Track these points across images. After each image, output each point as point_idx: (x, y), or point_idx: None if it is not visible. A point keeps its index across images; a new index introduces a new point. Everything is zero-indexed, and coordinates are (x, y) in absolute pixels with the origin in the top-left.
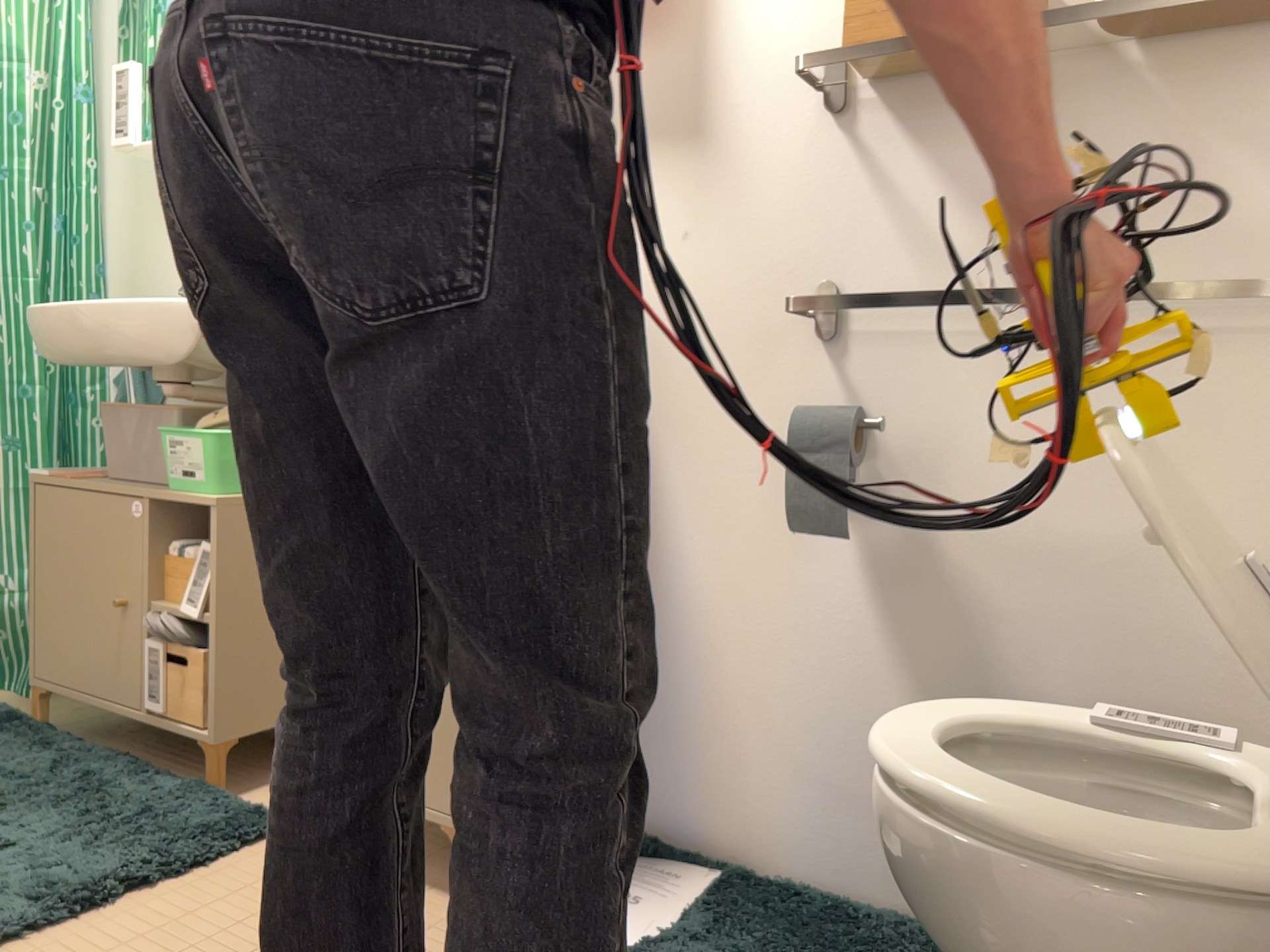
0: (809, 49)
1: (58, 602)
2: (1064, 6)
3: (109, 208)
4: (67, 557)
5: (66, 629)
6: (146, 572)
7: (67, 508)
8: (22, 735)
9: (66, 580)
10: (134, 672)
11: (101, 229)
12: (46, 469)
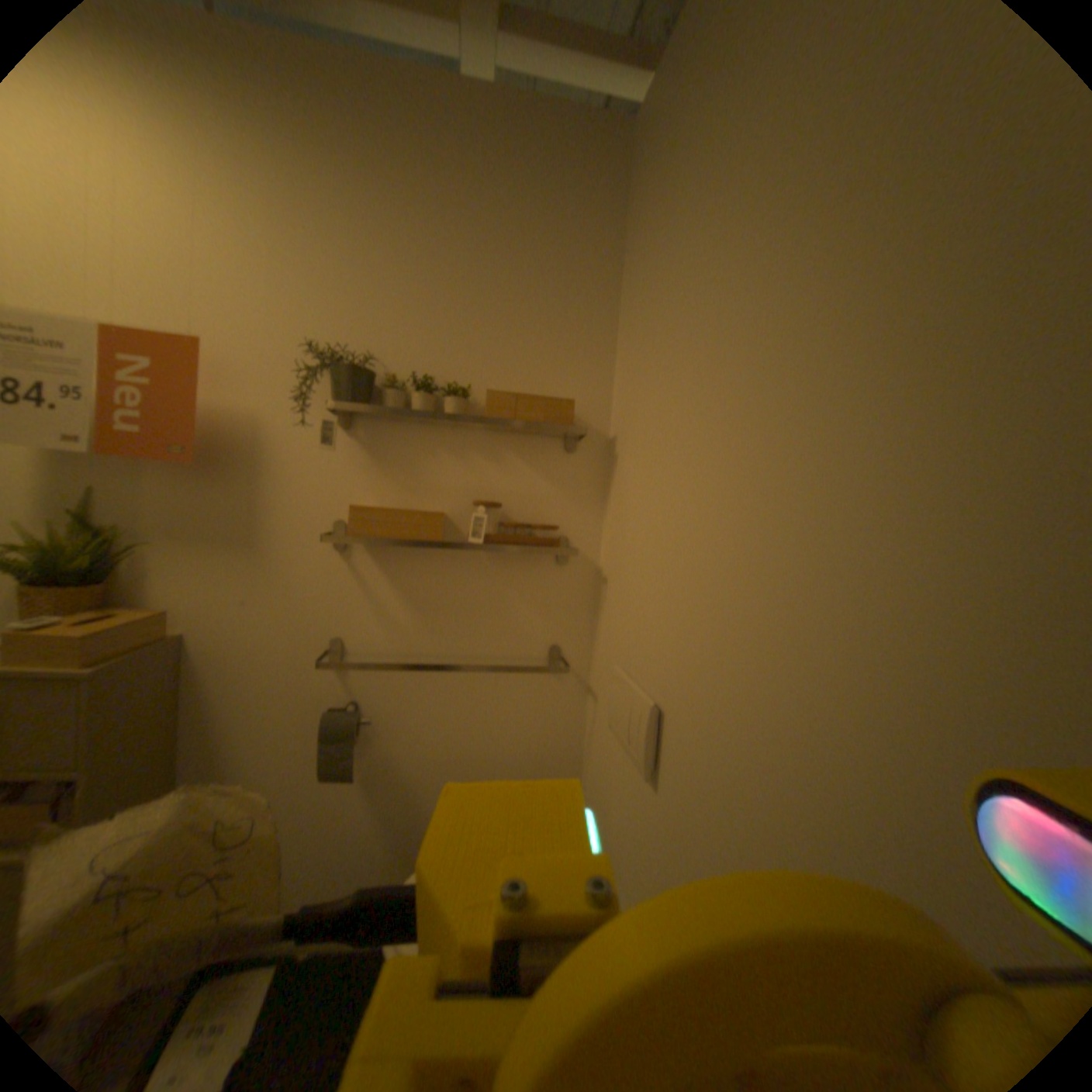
0: (327, 509)
1: None
2: (459, 519)
3: None
4: None
5: None
6: None
7: None
8: None
9: None
10: None
11: None
12: None
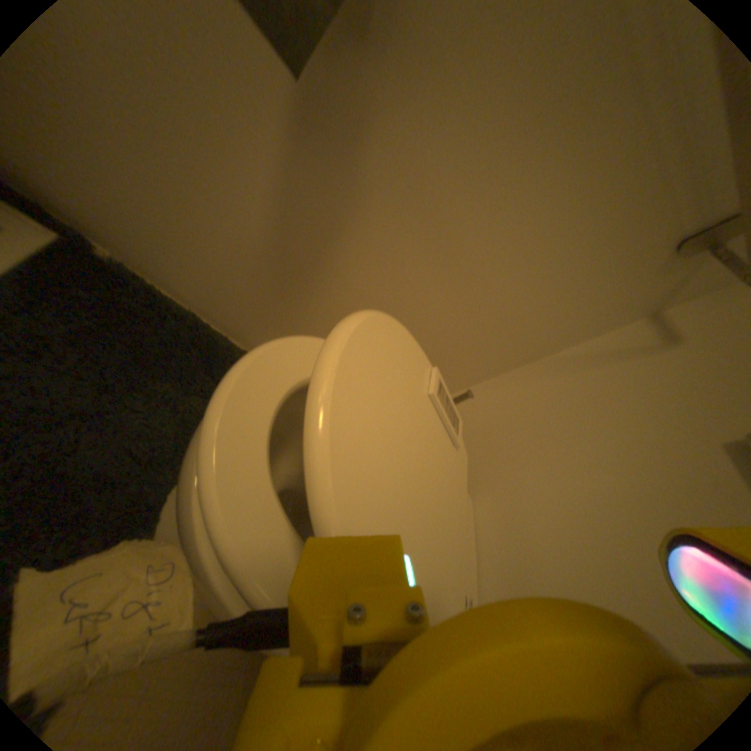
0: None
1: None
2: None
3: None
4: None
5: None
6: None
7: None
8: None
9: None
10: None
11: None
12: None
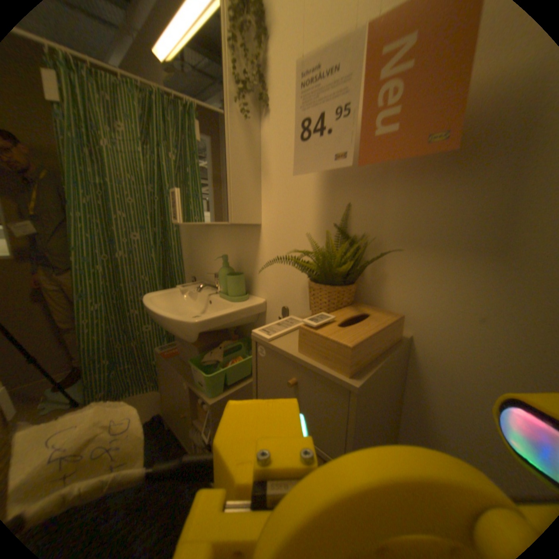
0: None
1: (163, 397)
2: None
3: (178, 232)
4: (163, 384)
5: (166, 408)
6: (186, 409)
7: (162, 367)
8: (154, 444)
9: (164, 392)
10: (185, 441)
11: (177, 239)
12: (155, 349)
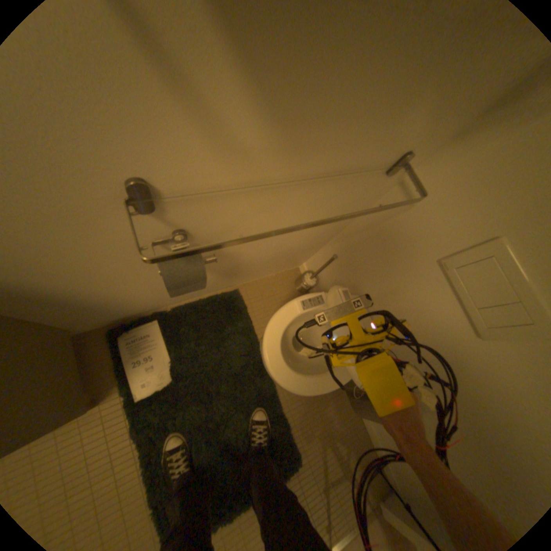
0: None
1: None
2: None
3: None
4: None
5: None
6: None
7: None
8: None
9: None
10: None
11: None
12: None
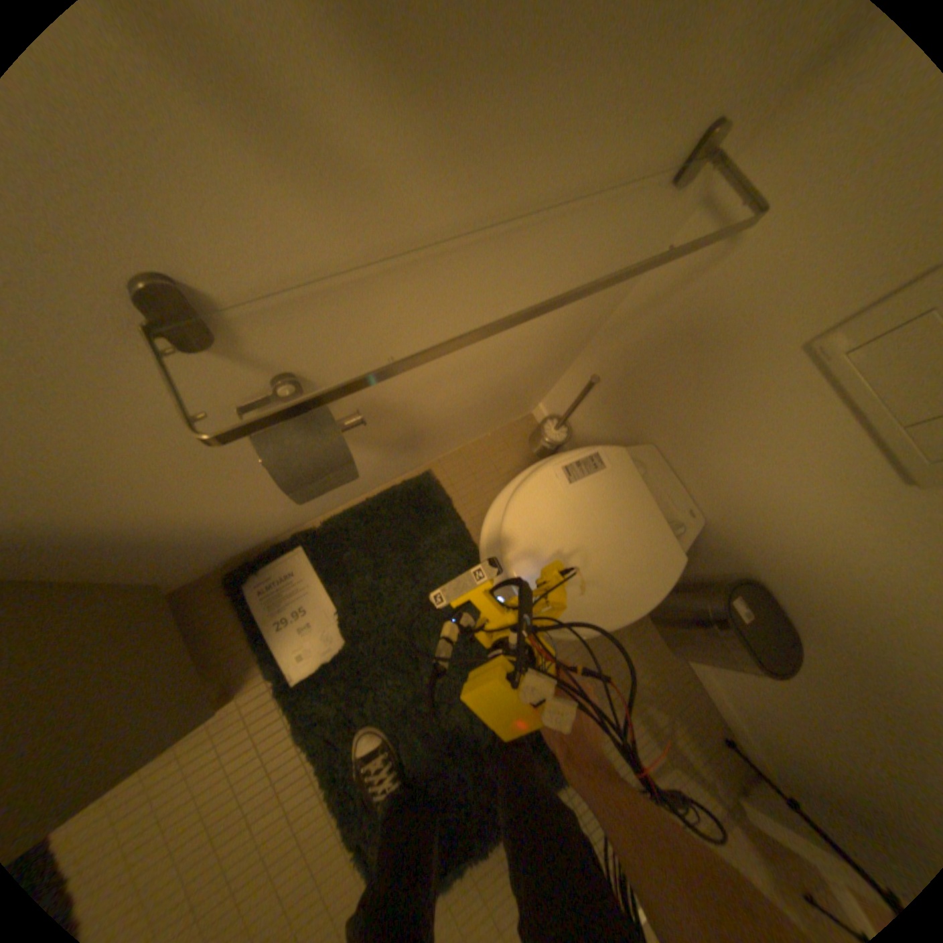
0: None
1: None
2: None
3: None
4: None
5: None
6: None
7: None
8: None
9: None
10: None
11: None
12: None
